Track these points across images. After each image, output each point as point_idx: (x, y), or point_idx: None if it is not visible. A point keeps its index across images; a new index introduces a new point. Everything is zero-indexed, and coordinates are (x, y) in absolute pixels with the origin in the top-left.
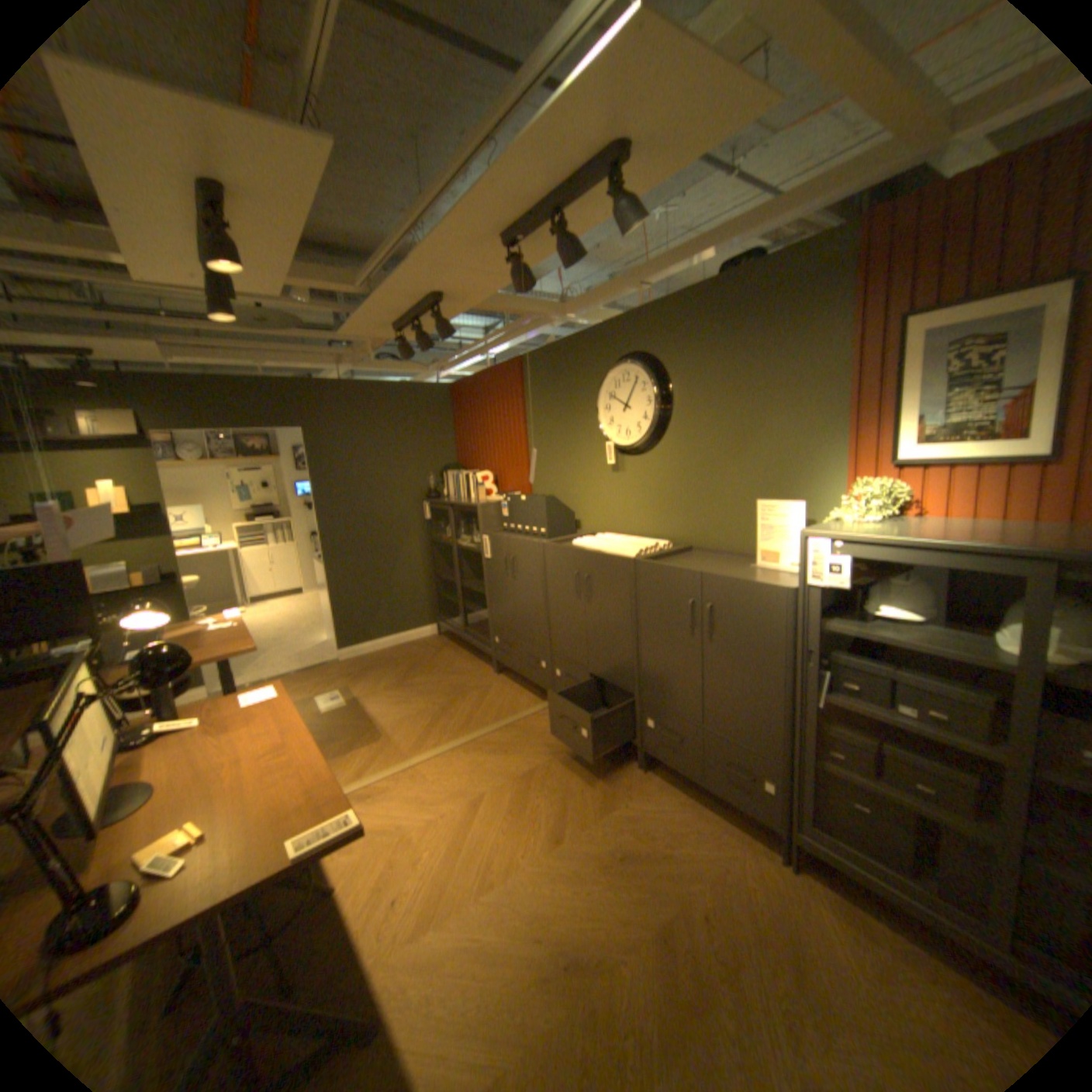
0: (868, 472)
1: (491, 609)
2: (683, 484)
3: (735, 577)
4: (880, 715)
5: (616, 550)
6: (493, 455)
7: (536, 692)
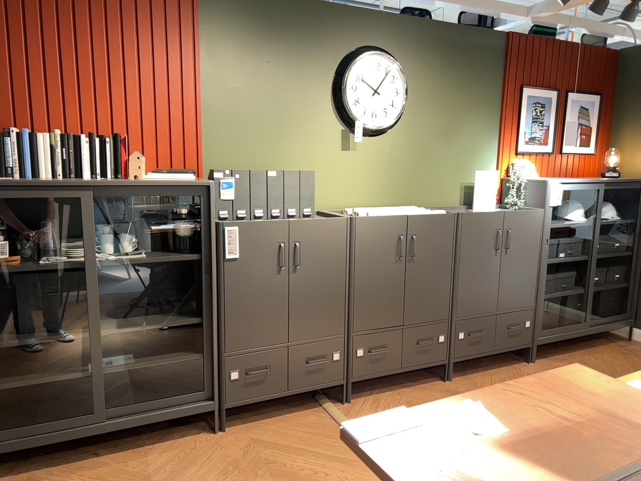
0: (507, 156)
1: (224, 335)
2: (410, 161)
3: (518, 210)
4: (558, 260)
5: (424, 211)
6: (98, 108)
7: (291, 410)
